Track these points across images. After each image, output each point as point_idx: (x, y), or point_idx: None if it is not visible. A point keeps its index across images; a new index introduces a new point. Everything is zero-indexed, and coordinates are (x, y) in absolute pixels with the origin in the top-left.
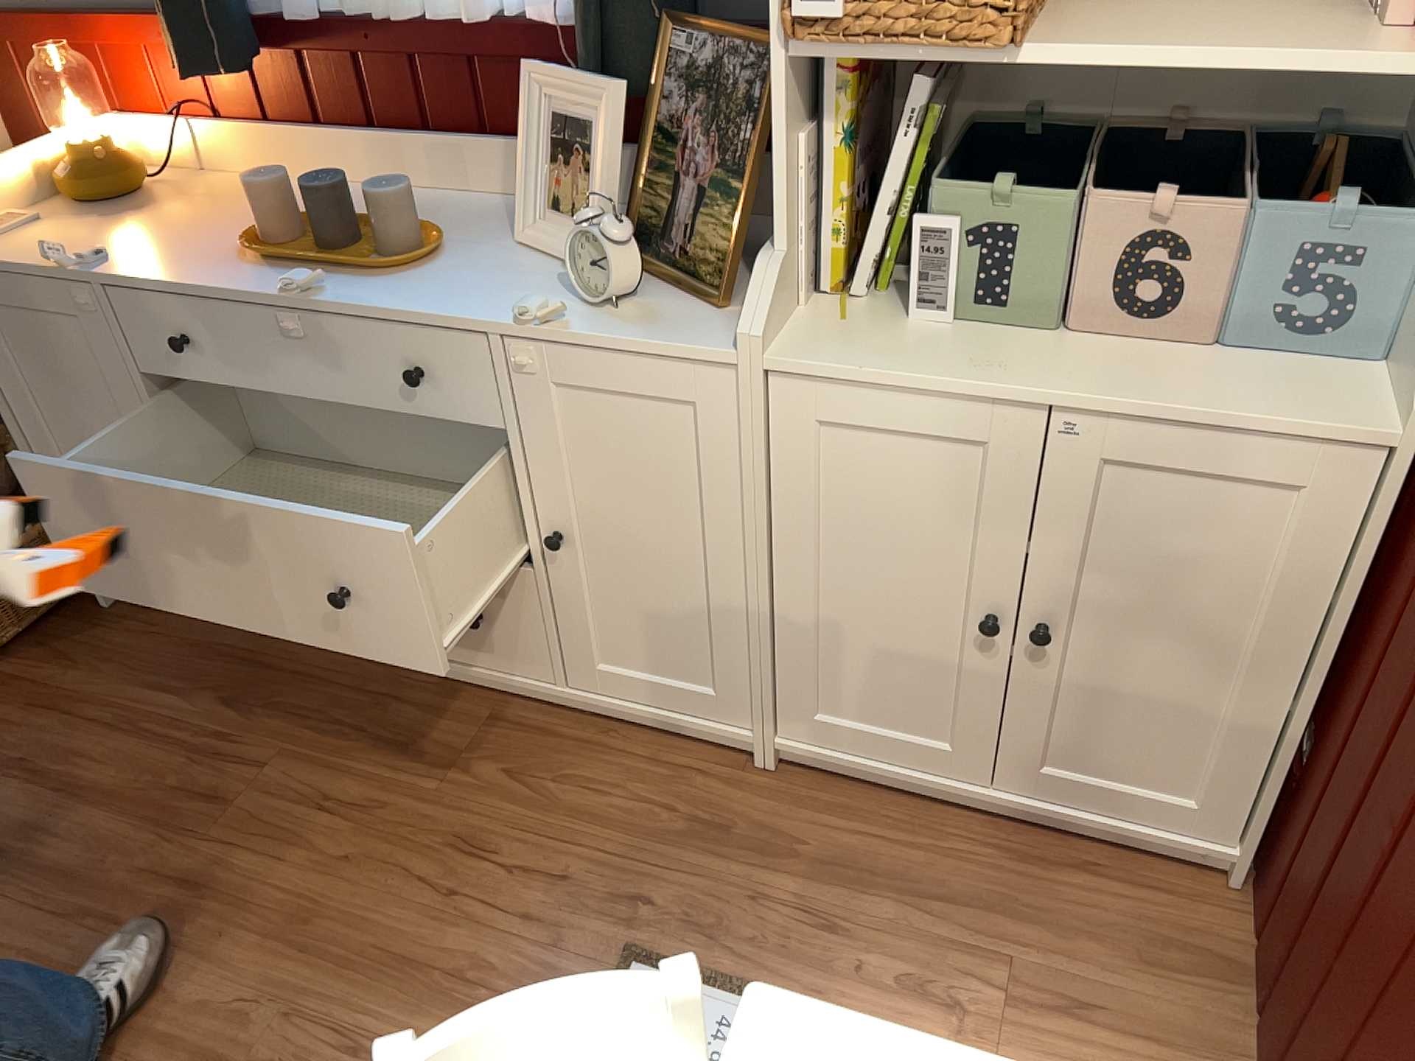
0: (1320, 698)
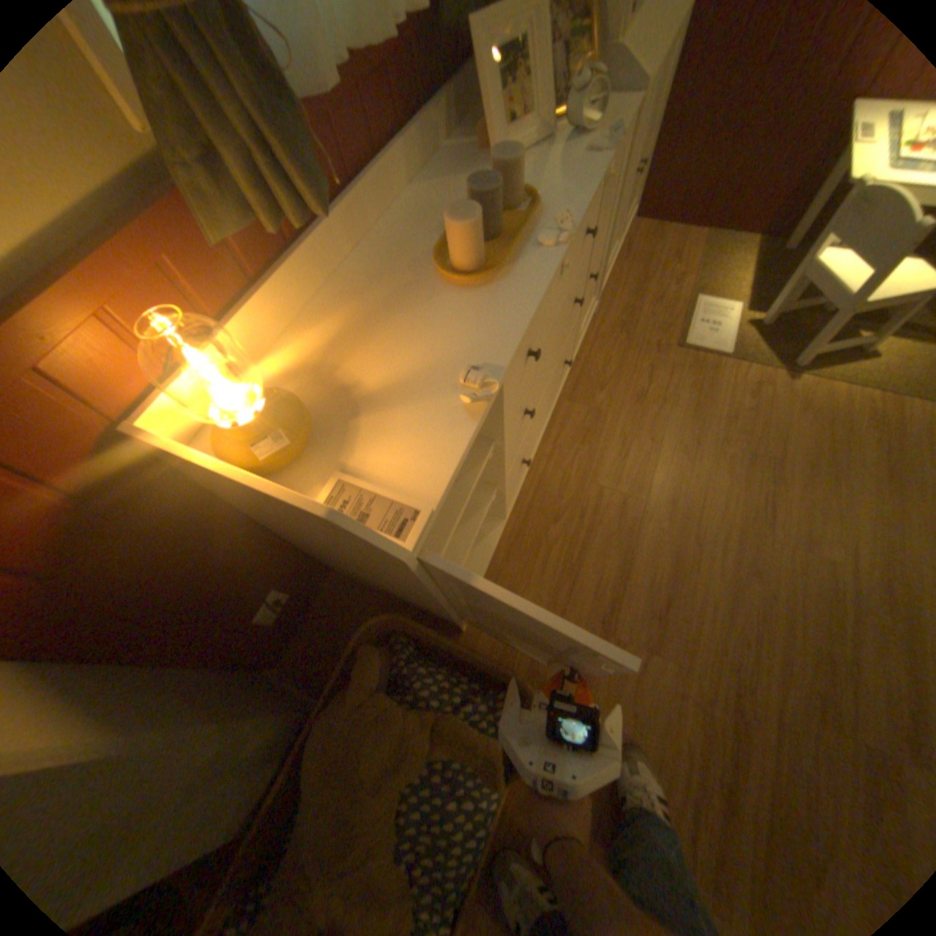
0: (661, 125)
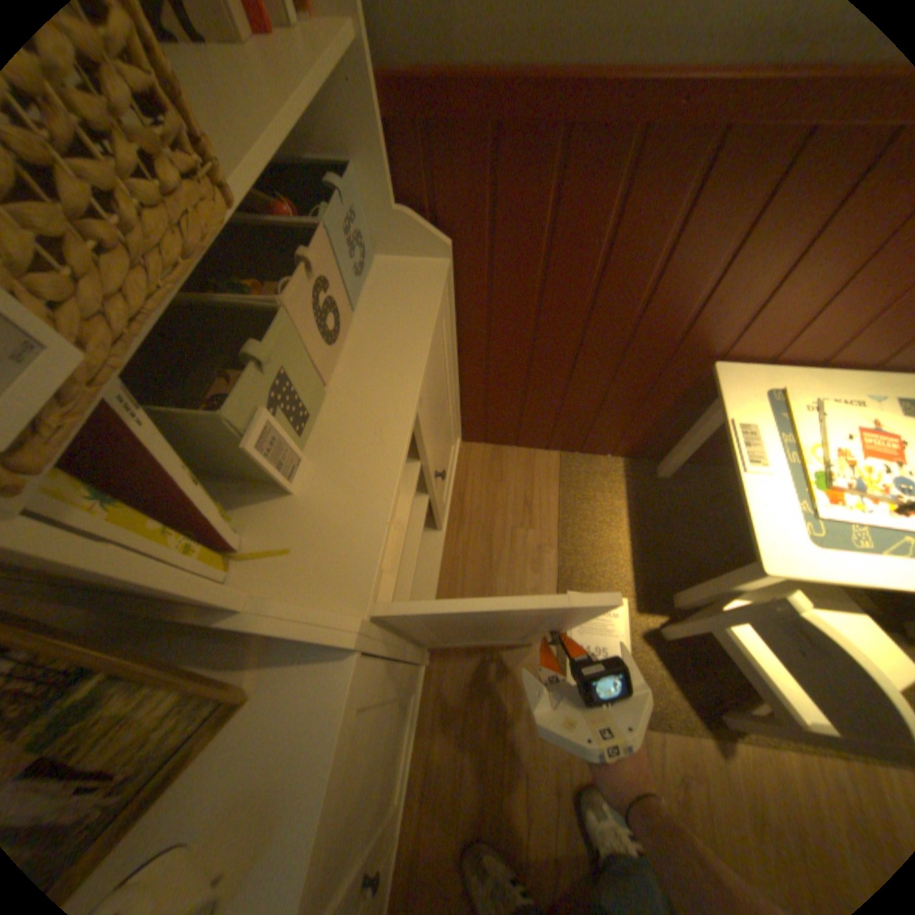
0: (461, 371)
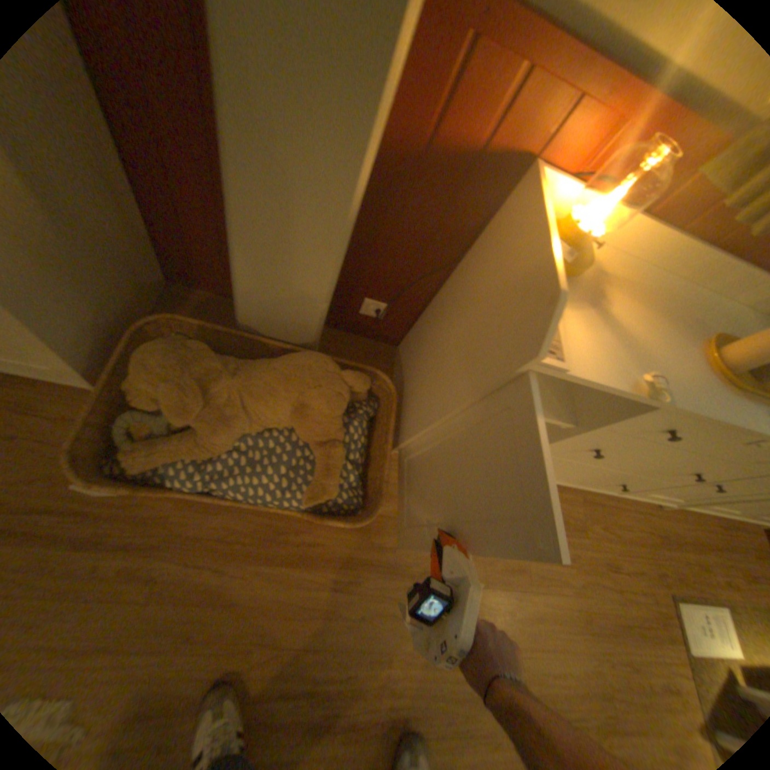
0: None
